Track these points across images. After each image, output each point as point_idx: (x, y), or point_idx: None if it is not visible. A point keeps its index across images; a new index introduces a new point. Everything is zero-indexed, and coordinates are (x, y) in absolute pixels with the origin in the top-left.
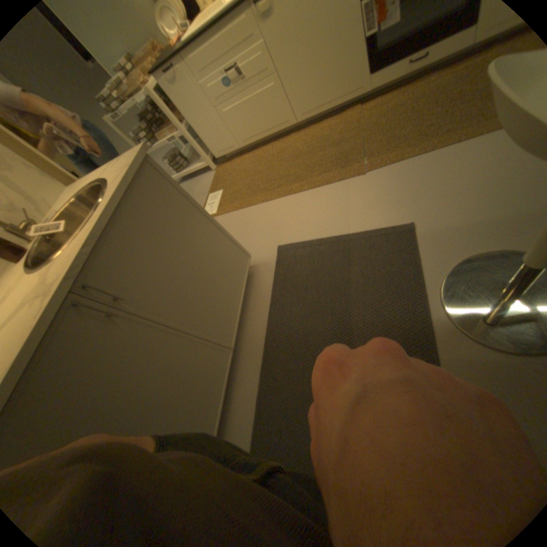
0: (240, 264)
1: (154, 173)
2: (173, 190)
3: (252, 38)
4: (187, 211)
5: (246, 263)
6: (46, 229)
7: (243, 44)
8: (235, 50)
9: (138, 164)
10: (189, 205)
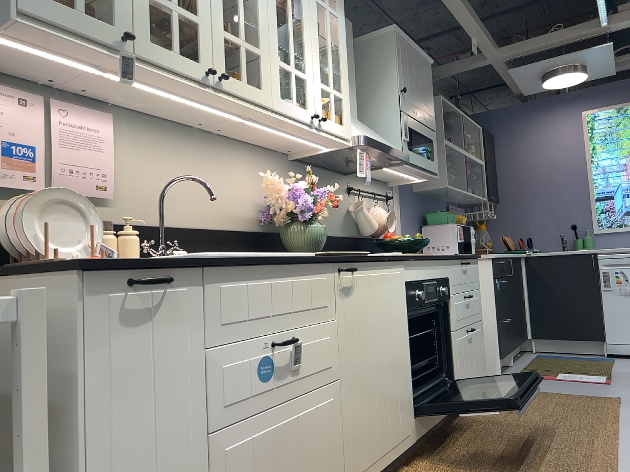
0: None
1: None
2: None
3: (324, 314)
4: None
5: None
6: None
7: (312, 316)
8: (299, 319)
9: None
10: None
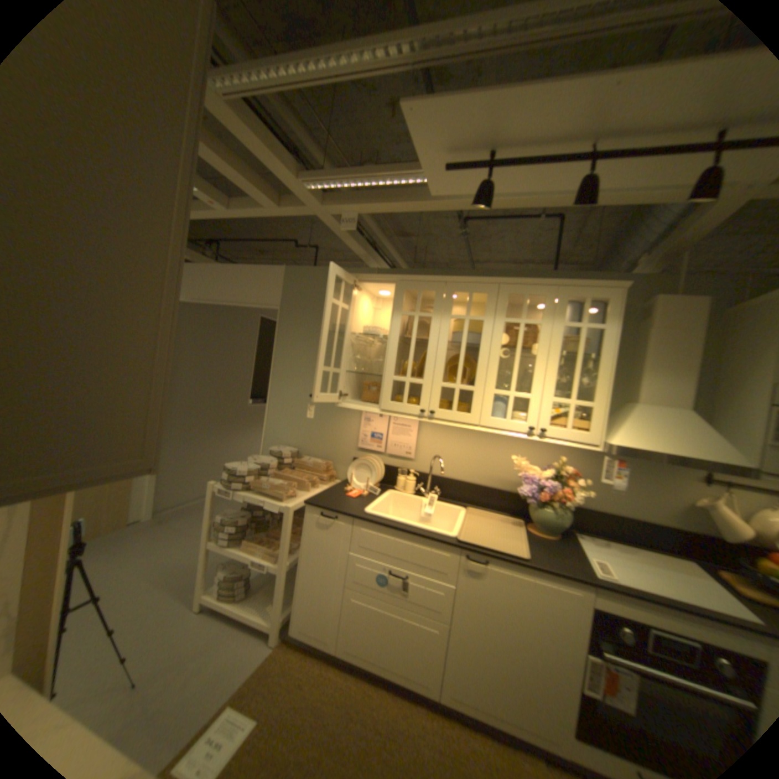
0: None
1: None
2: None
3: (442, 577)
4: None
5: None
6: None
7: (429, 573)
8: (416, 569)
9: None
10: None
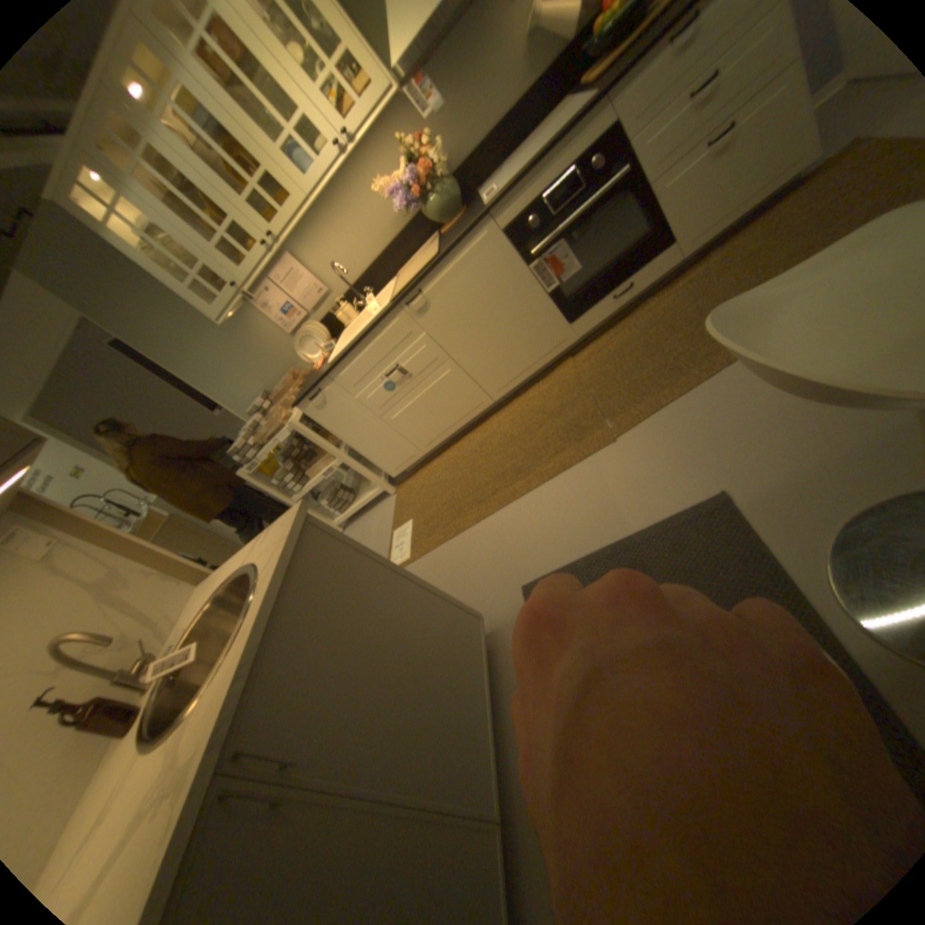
0: (470, 637)
1: (320, 535)
2: (348, 551)
3: (413, 335)
4: (372, 575)
5: (479, 632)
6: (171, 664)
7: (404, 344)
8: (395, 352)
9: (298, 531)
10: (374, 566)
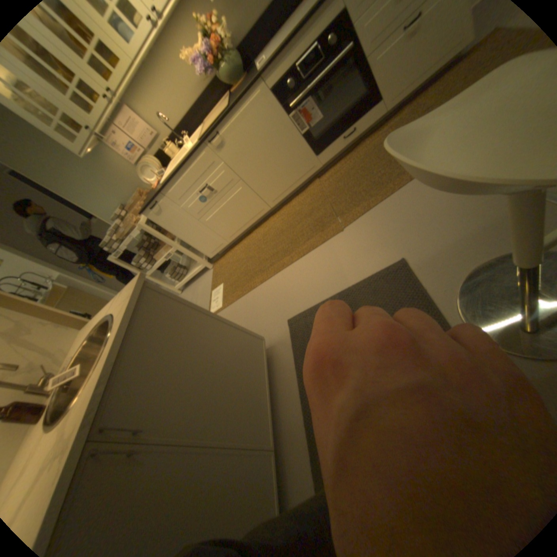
0: (256, 350)
1: (154, 293)
2: (174, 303)
3: (215, 164)
4: (191, 317)
5: (262, 347)
6: (64, 377)
7: (210, 170)
8: (204, 175)
9: (138, 291)
10: (192, 311)
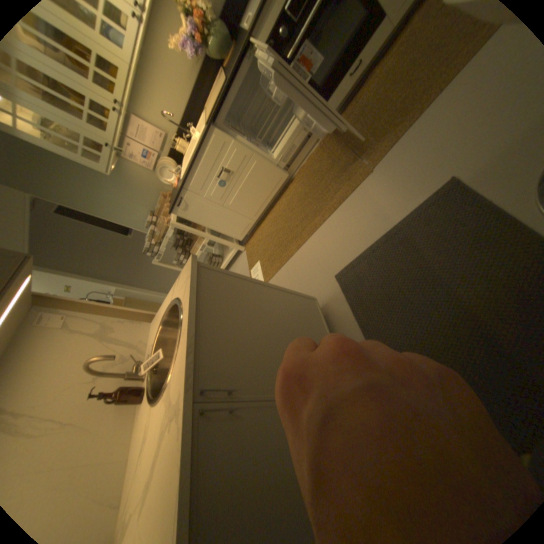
0: (312, 310)
1: (209, 271)
2: (228, 277)
3: (227, 144)
4: (246, 287)
5: (316, 306)
6: (152, 362)
7: (223, 152)
8: (219, 159)
9: (196, 271)
10: (246, 282)
